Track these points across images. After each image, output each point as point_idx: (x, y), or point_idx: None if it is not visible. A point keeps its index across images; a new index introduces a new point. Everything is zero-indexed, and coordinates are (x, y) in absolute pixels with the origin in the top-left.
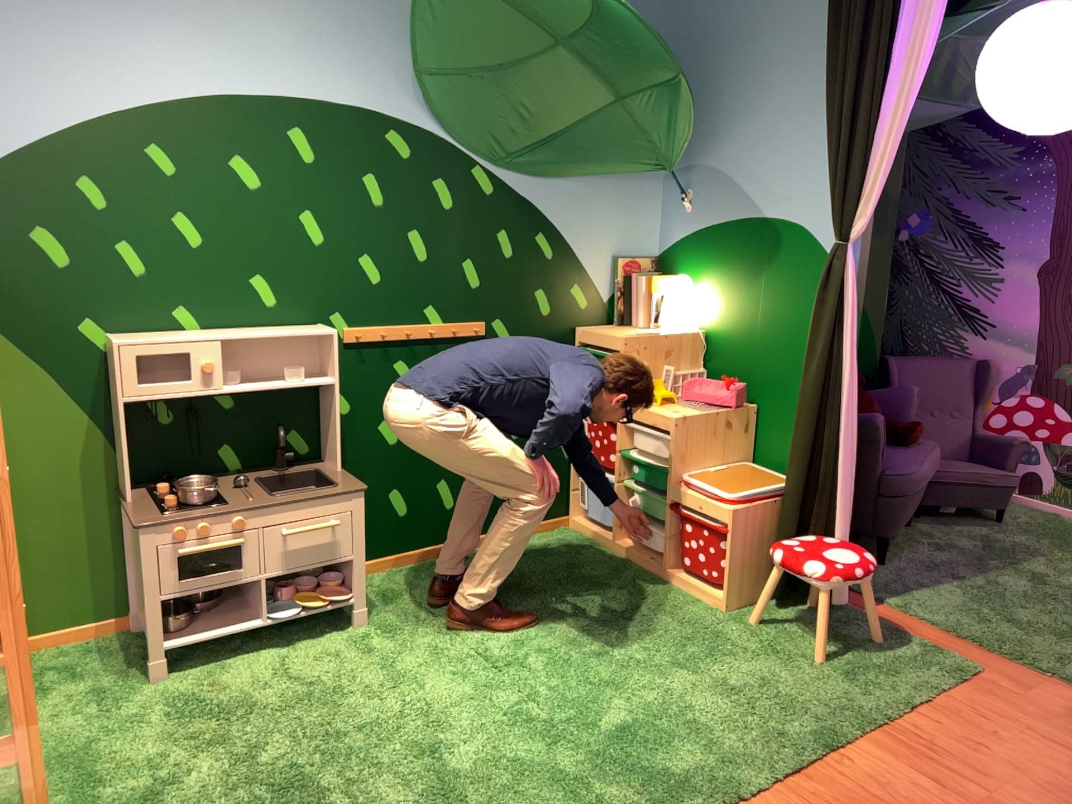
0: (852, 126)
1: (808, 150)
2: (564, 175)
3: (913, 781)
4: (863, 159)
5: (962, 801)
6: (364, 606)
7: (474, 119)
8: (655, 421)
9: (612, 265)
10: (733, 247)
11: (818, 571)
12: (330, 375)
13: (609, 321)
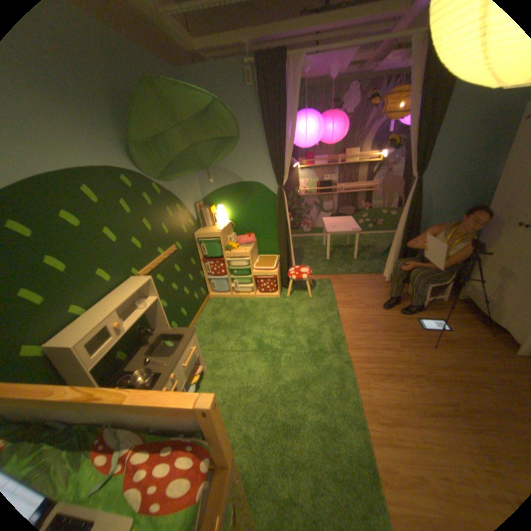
0: (279, 152)
1: (256, 159)
2: (176, 178)
3: (353, 311)
4: (283, 161)
5: (363, 309)
6: (204, 366)
7: (149, 163)
8: (240, 255)
9: (194, 208)
10: (234, 192)
11: (305, 277)
12: (151, 296)
13: (198, 227)
